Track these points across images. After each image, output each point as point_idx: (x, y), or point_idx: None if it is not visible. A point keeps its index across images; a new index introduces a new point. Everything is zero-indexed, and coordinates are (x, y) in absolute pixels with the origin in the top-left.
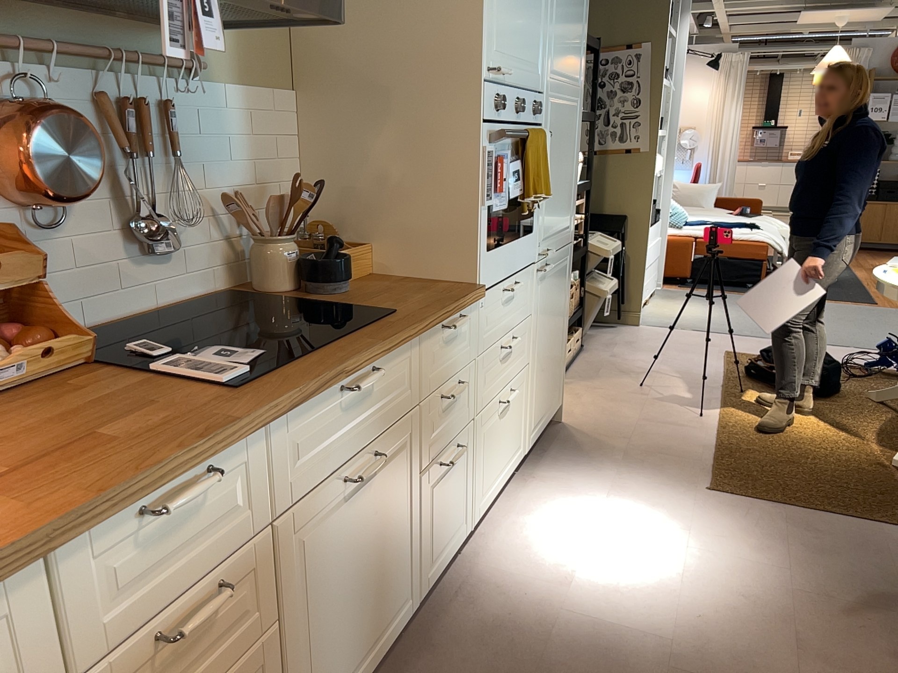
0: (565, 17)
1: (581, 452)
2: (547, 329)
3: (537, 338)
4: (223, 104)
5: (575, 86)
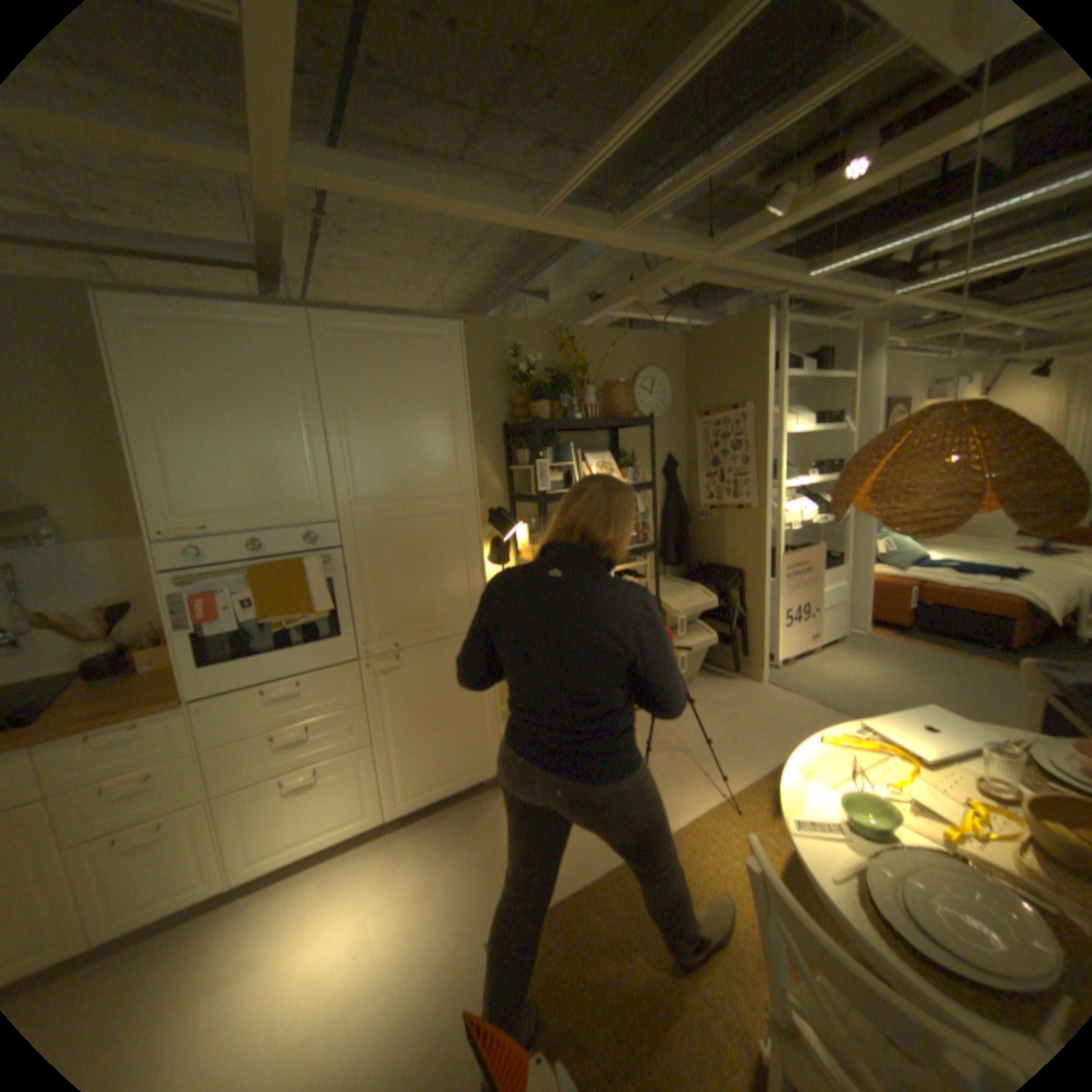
0: (382, 447)
1: (463, 835)
2: (418, 713)
3: (385, 723)
4: (77, 554)
5: (445, 496)
